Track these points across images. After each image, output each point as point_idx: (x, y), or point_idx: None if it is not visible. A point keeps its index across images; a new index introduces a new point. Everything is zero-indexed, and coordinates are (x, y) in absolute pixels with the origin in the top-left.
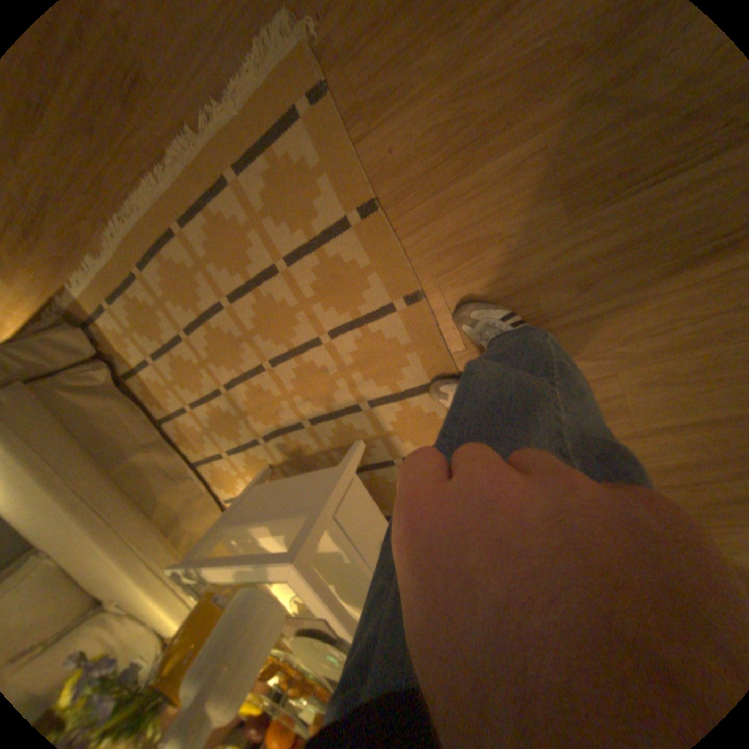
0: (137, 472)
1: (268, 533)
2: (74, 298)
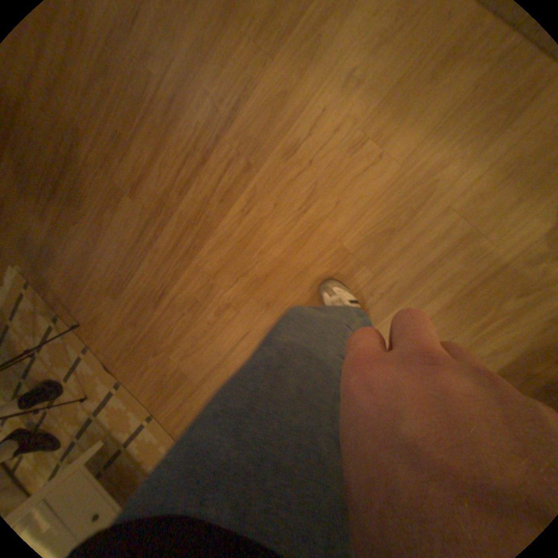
0: None
1: None
2: None
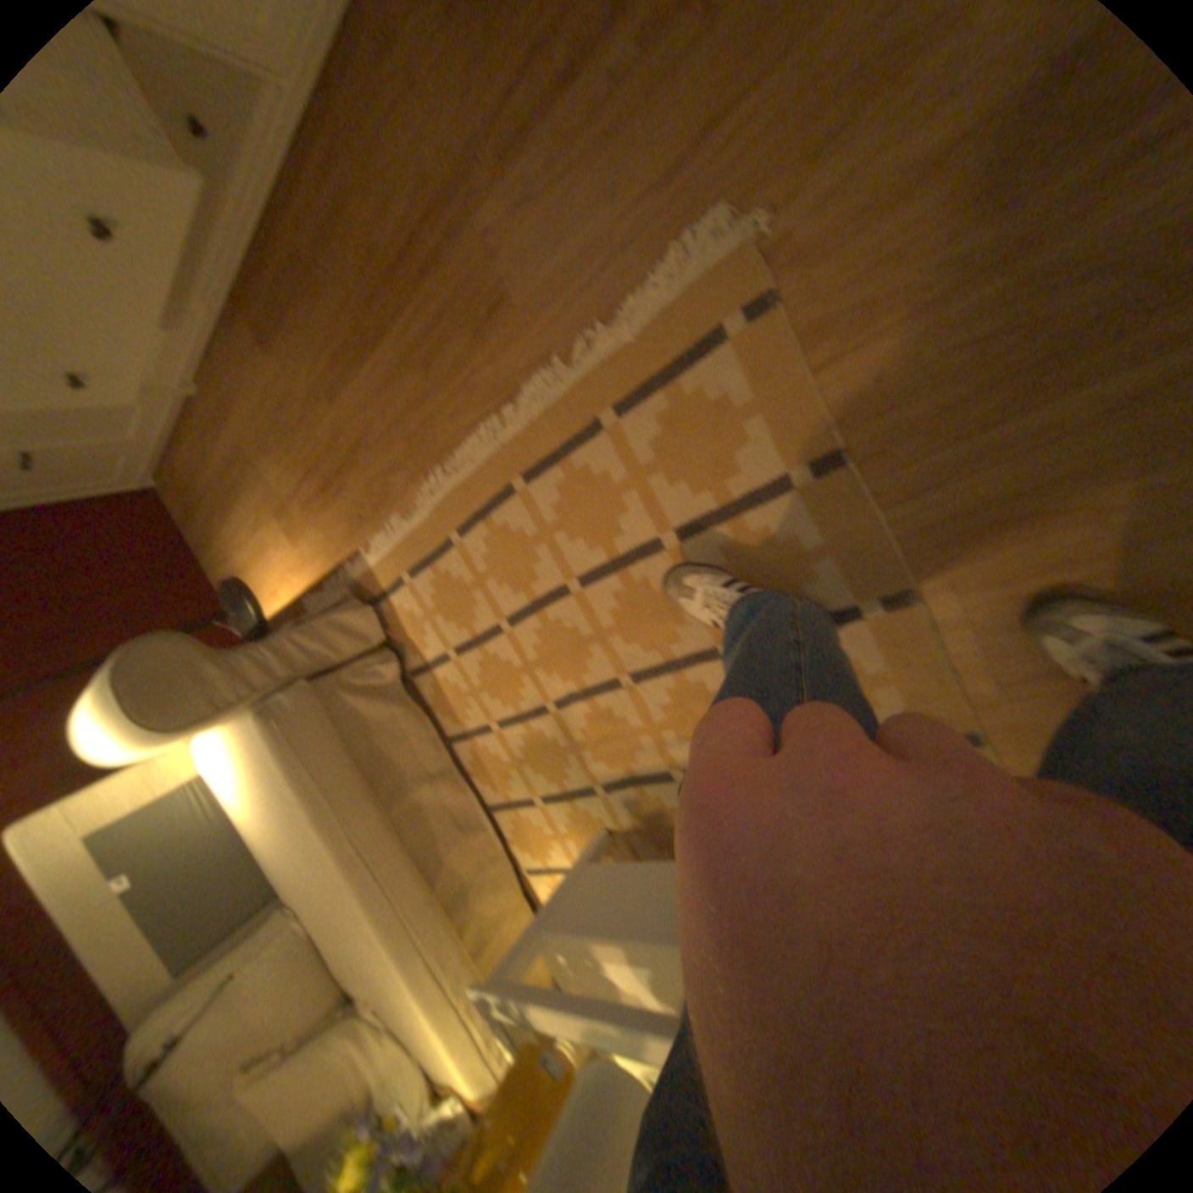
0: (421, 814)
1: (624, 960)
2: (370, 566)
